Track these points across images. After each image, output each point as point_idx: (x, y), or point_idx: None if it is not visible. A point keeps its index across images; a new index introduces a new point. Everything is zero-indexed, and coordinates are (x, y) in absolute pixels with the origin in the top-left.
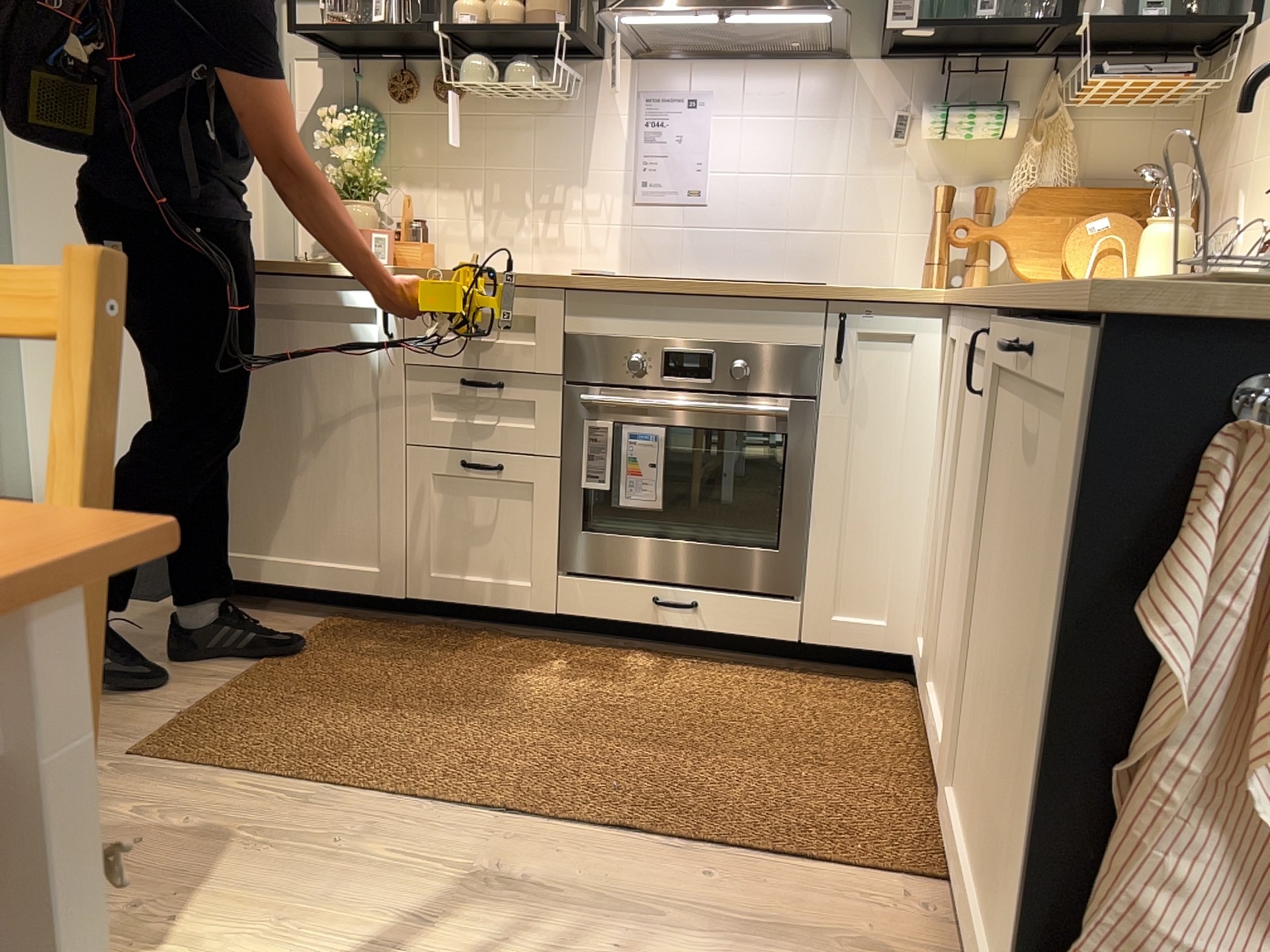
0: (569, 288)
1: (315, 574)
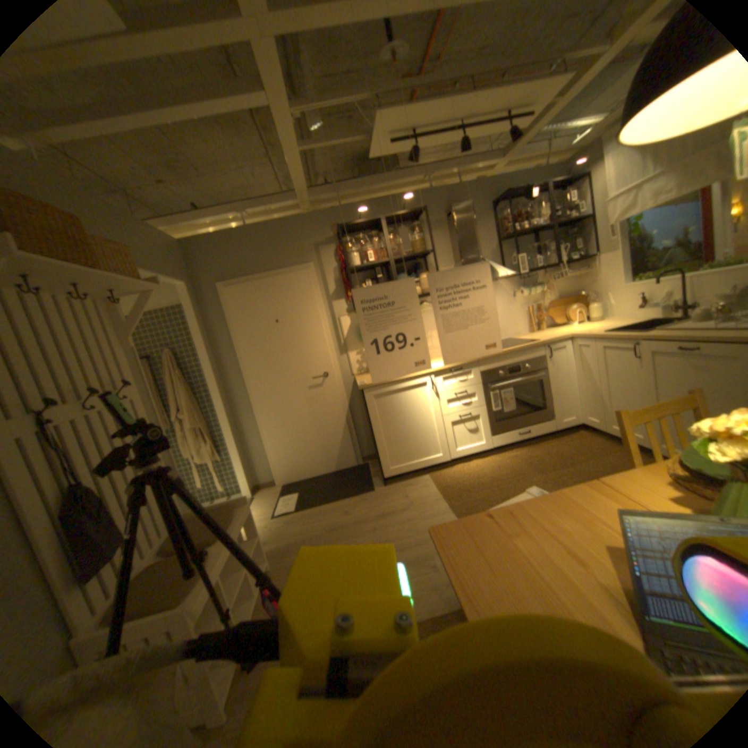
0: (480, 358)
1: (421, 461)
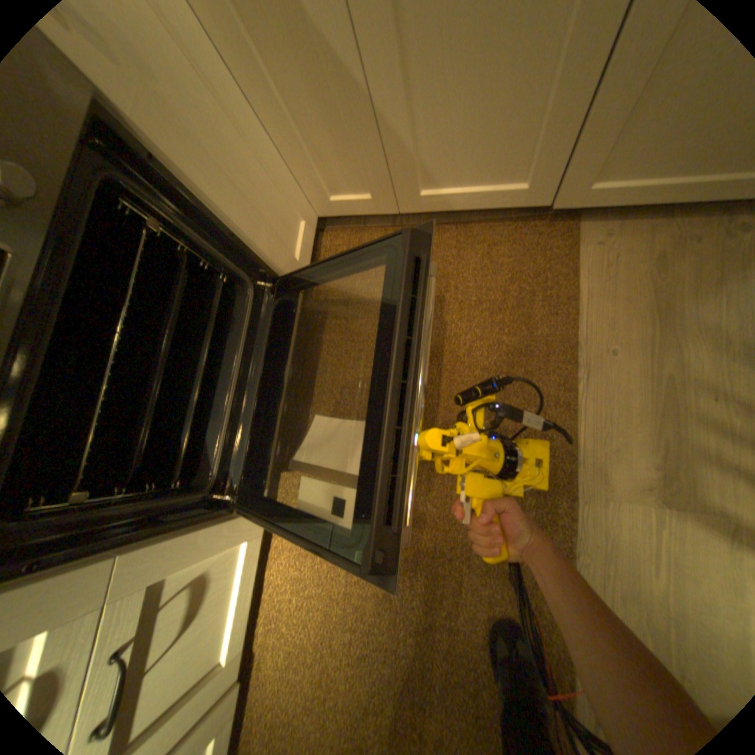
0: None
1: None
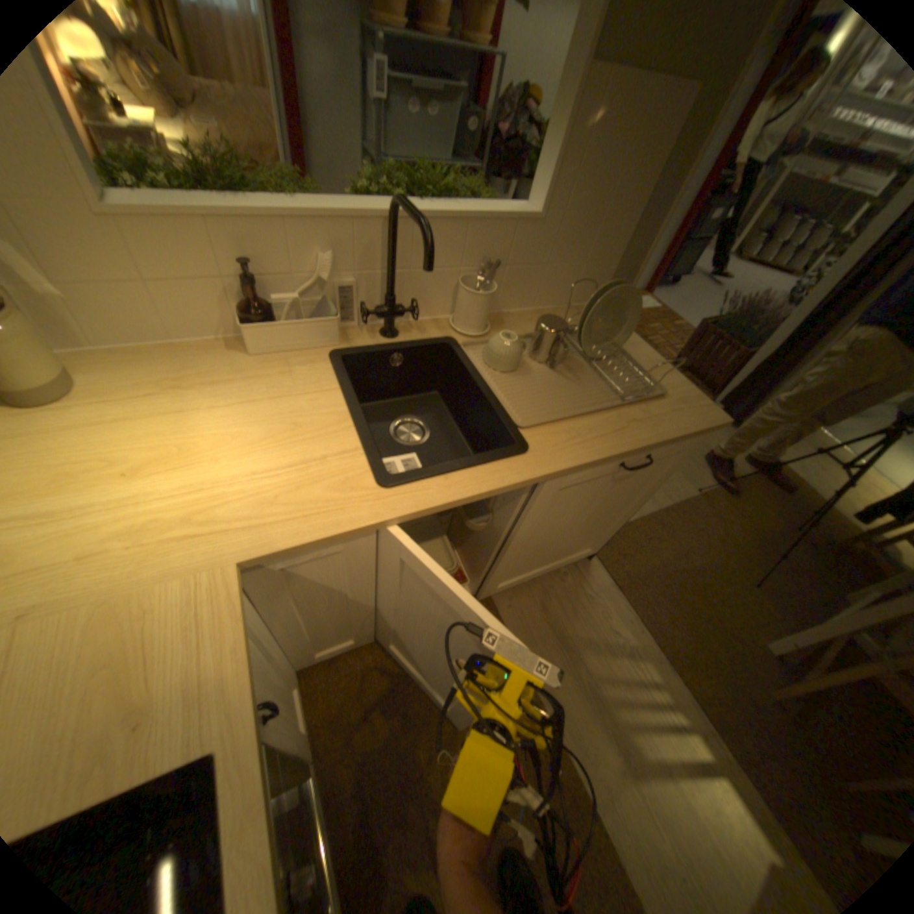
0: None
1: None
